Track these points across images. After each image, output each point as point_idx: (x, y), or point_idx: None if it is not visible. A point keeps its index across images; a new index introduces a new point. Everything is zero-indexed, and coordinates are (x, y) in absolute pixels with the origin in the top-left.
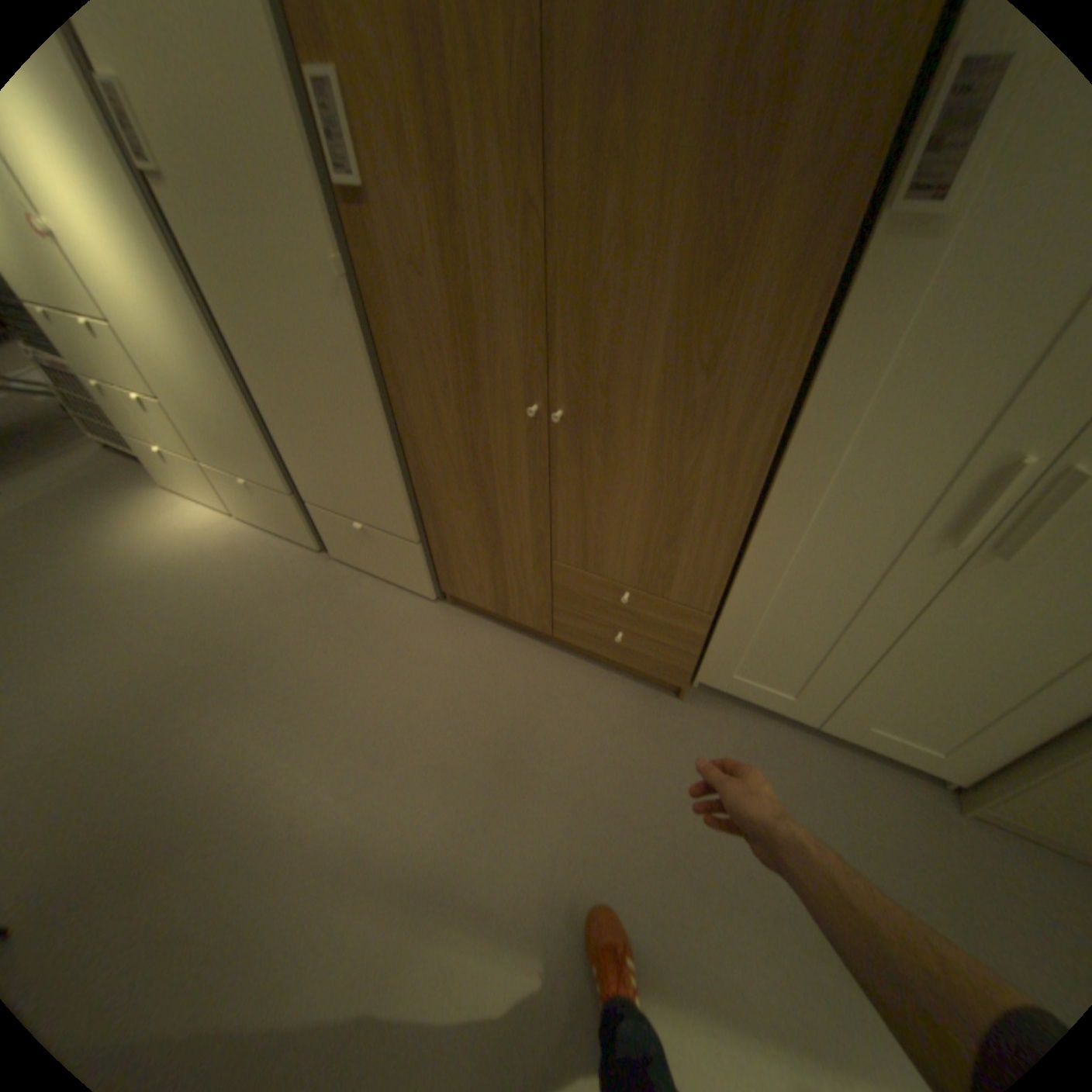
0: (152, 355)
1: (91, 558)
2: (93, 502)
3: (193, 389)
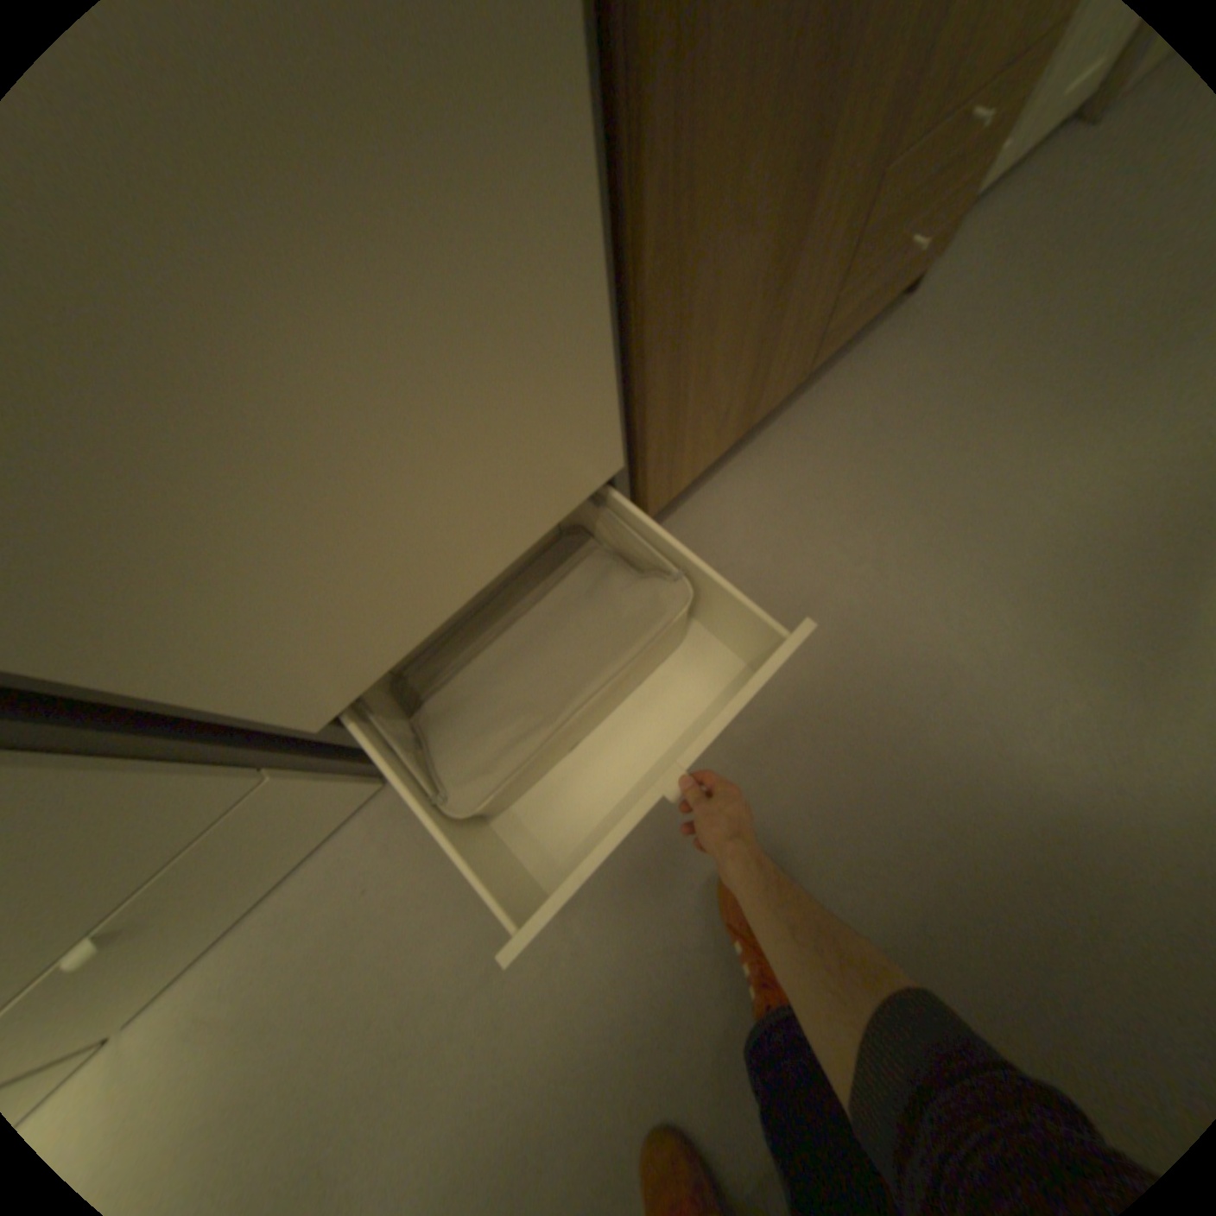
0: None
1: None
2: None
3: None
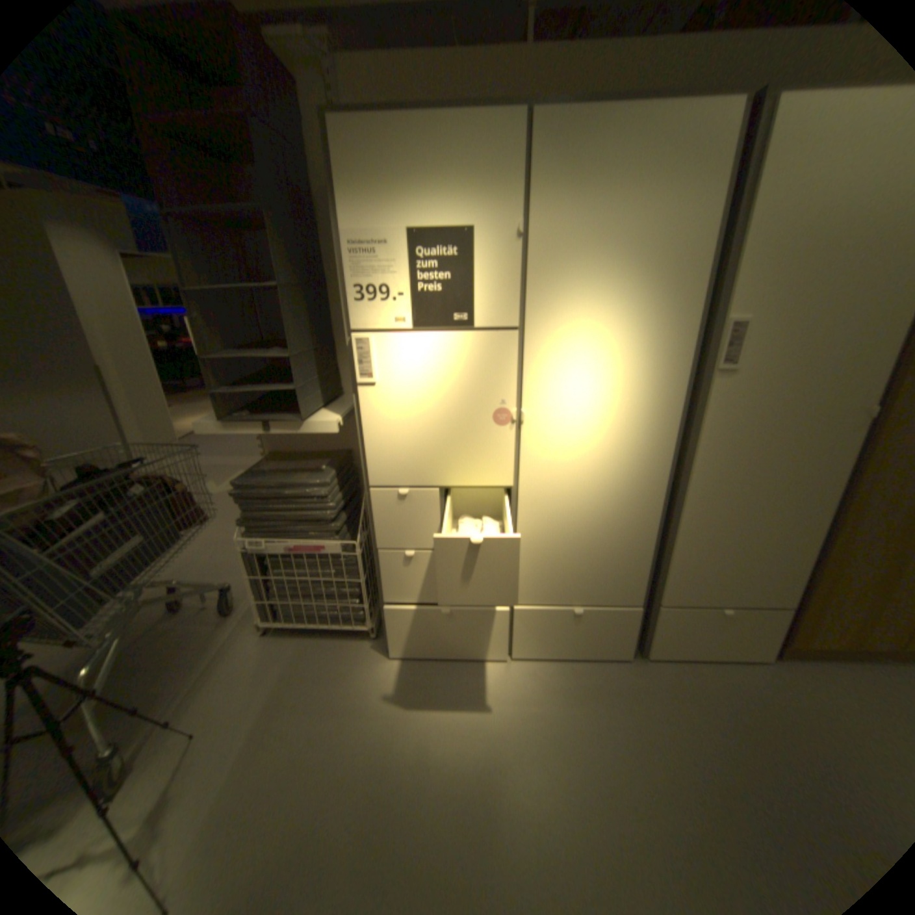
0: (553, 507)
1: (416, 767)
2: (326, 701)
3: (589, 529)
